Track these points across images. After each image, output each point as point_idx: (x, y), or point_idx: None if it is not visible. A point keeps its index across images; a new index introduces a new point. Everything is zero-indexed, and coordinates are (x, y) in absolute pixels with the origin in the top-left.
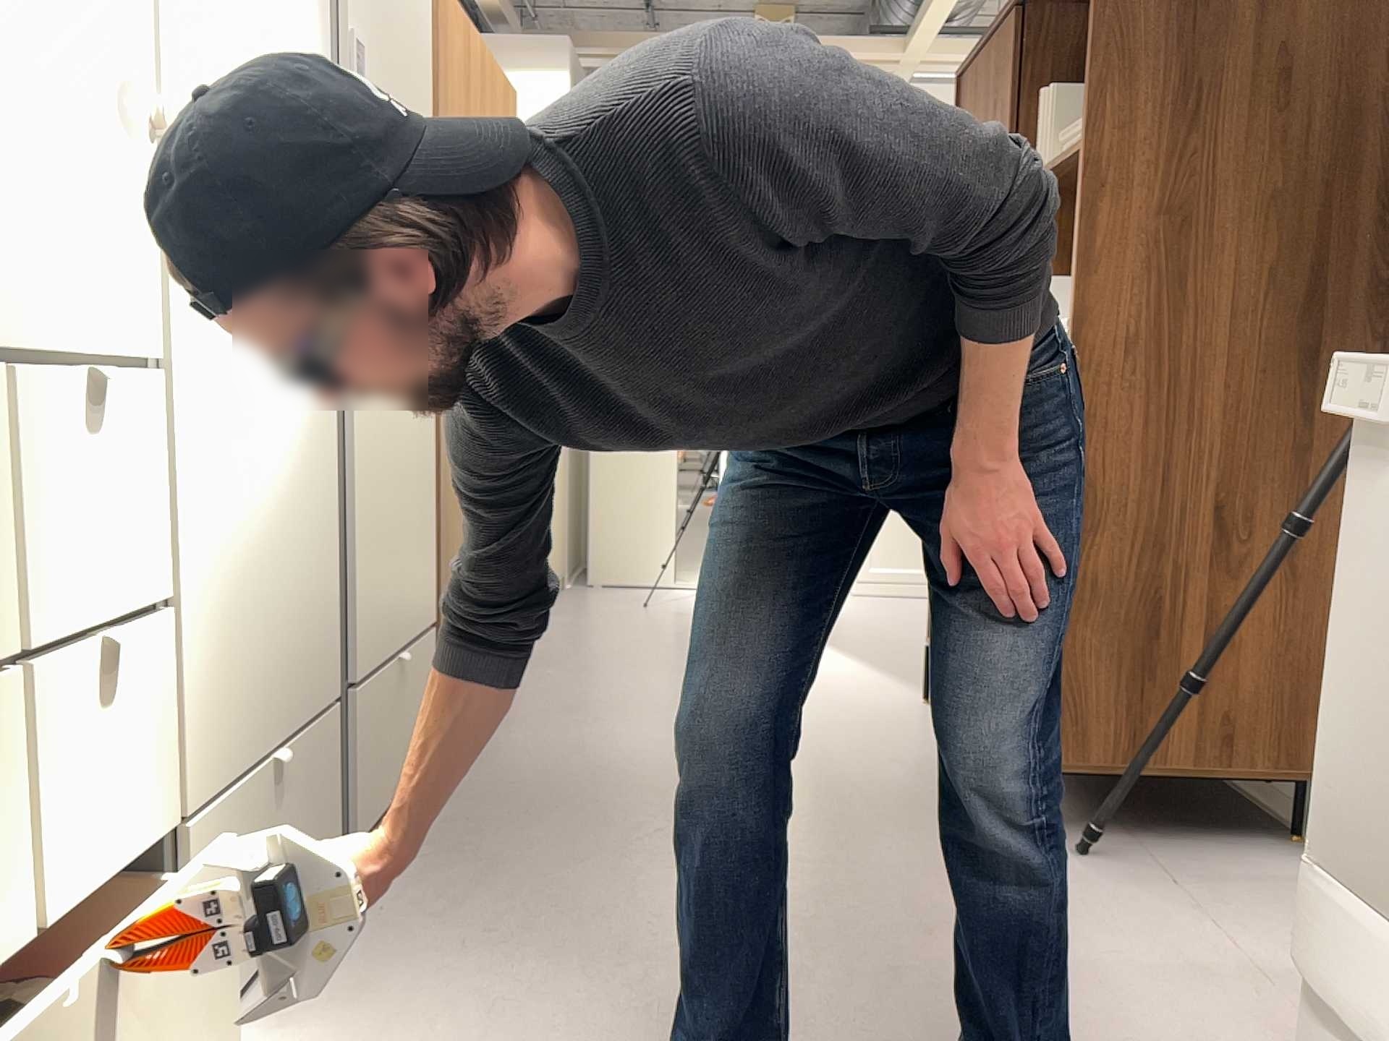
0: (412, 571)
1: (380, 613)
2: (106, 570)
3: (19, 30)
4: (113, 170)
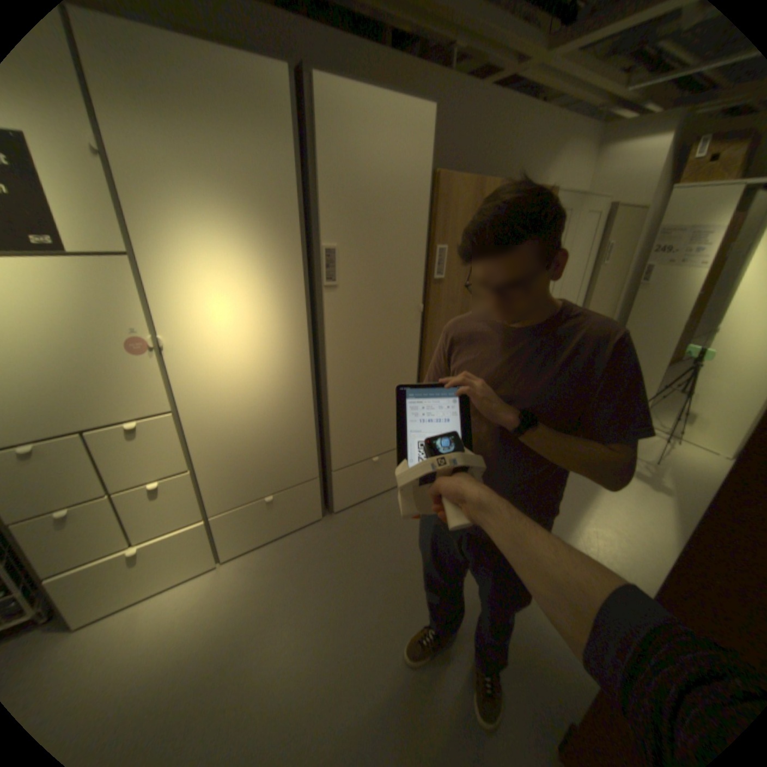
0: (390, 430)
1: (356, 448)
2: (155, 468)
3: (72, 346)
4: (138, 366)
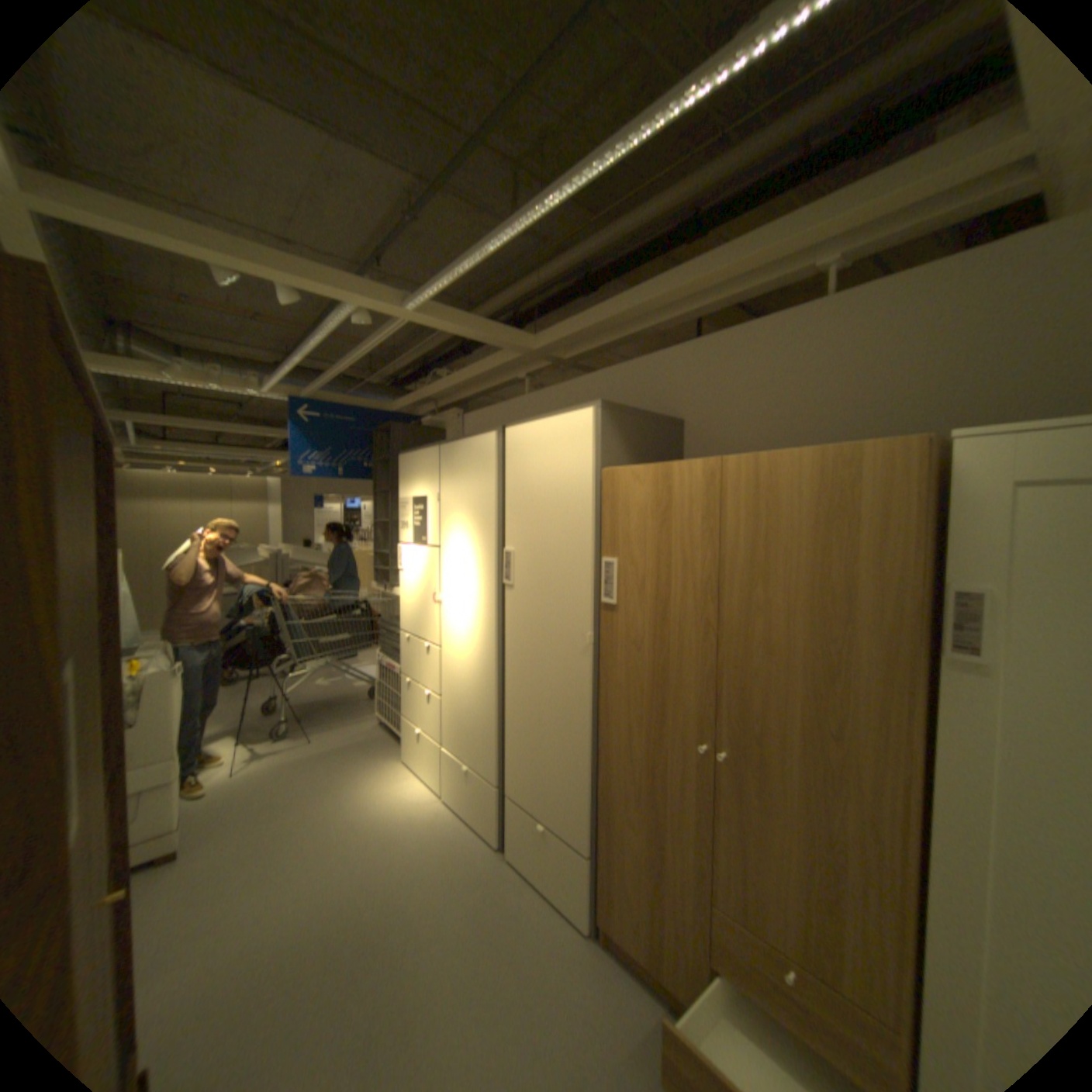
0: (558, 800)
1: (525, 788)
2: (431, 682)
3: (423, 591)
4: (435, 611)
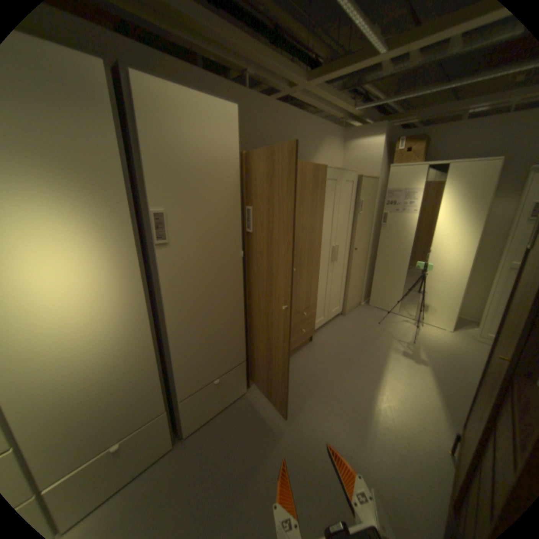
0: (226, 354)
1: (199, 376)
2: None
3: None
4: None
